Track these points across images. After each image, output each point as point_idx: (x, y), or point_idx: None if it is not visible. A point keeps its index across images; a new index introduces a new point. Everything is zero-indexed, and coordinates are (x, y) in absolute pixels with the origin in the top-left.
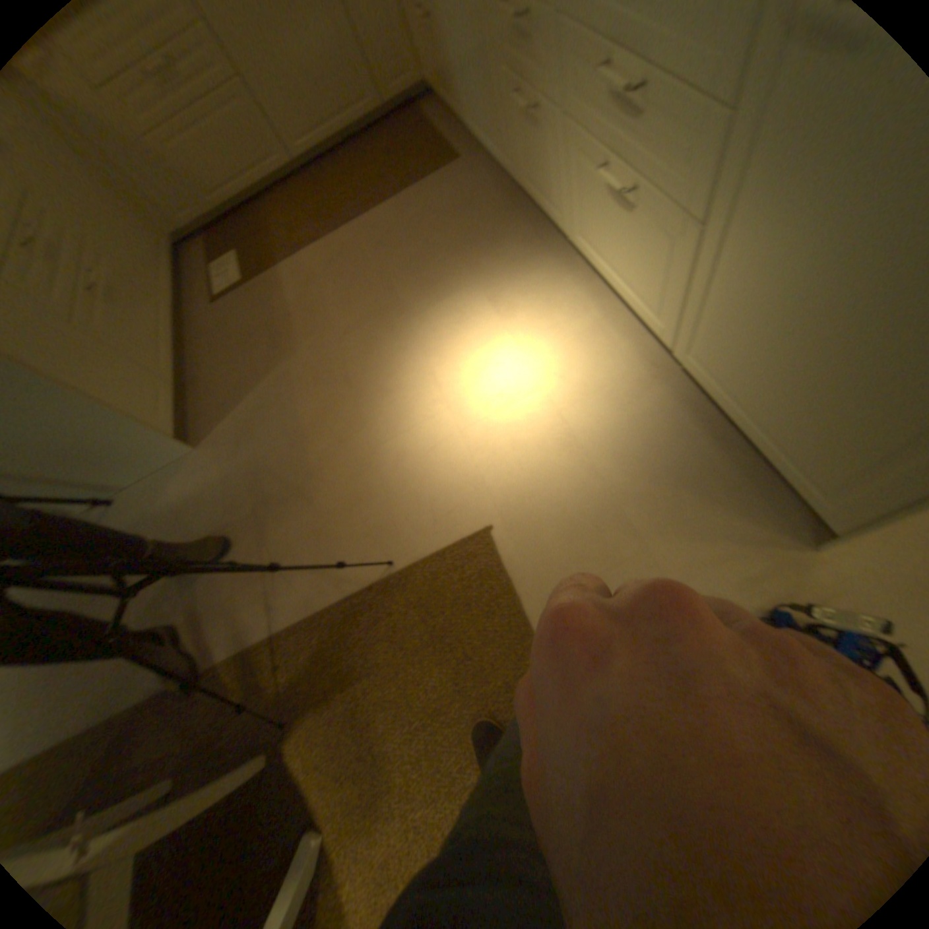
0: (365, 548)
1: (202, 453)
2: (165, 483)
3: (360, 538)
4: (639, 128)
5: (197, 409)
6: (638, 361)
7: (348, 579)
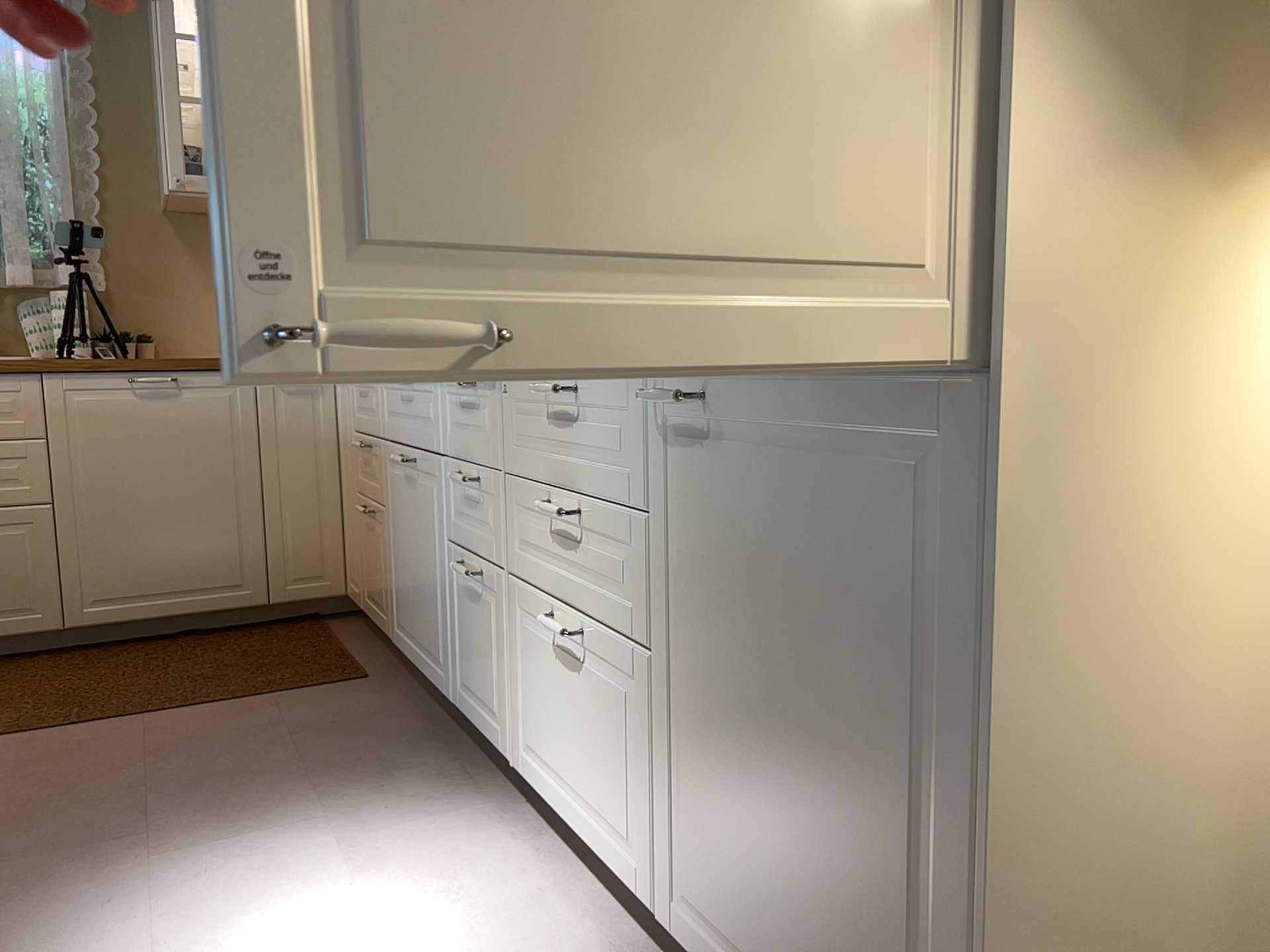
0: None
1: None
2: None
3: None
4: (586, 572)
5: None
6: None
7: None
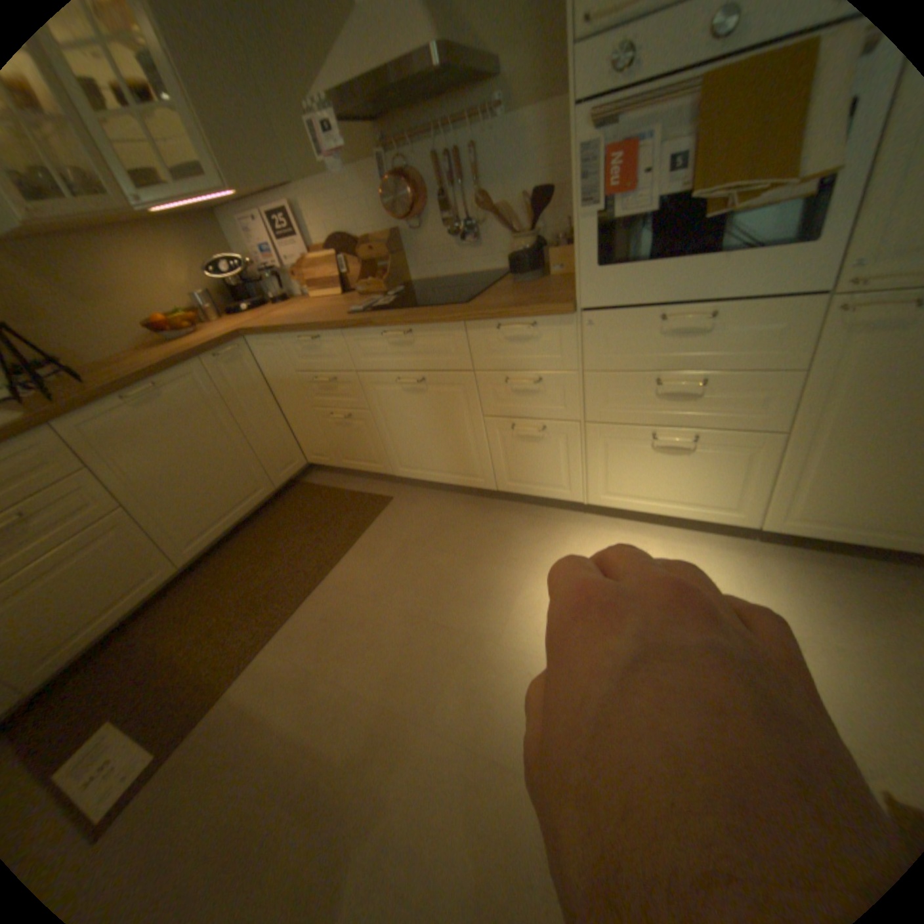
0: None
1: None
2: None
3: None
4: (700, 406)
5: None
6: (732, 555)
7: None
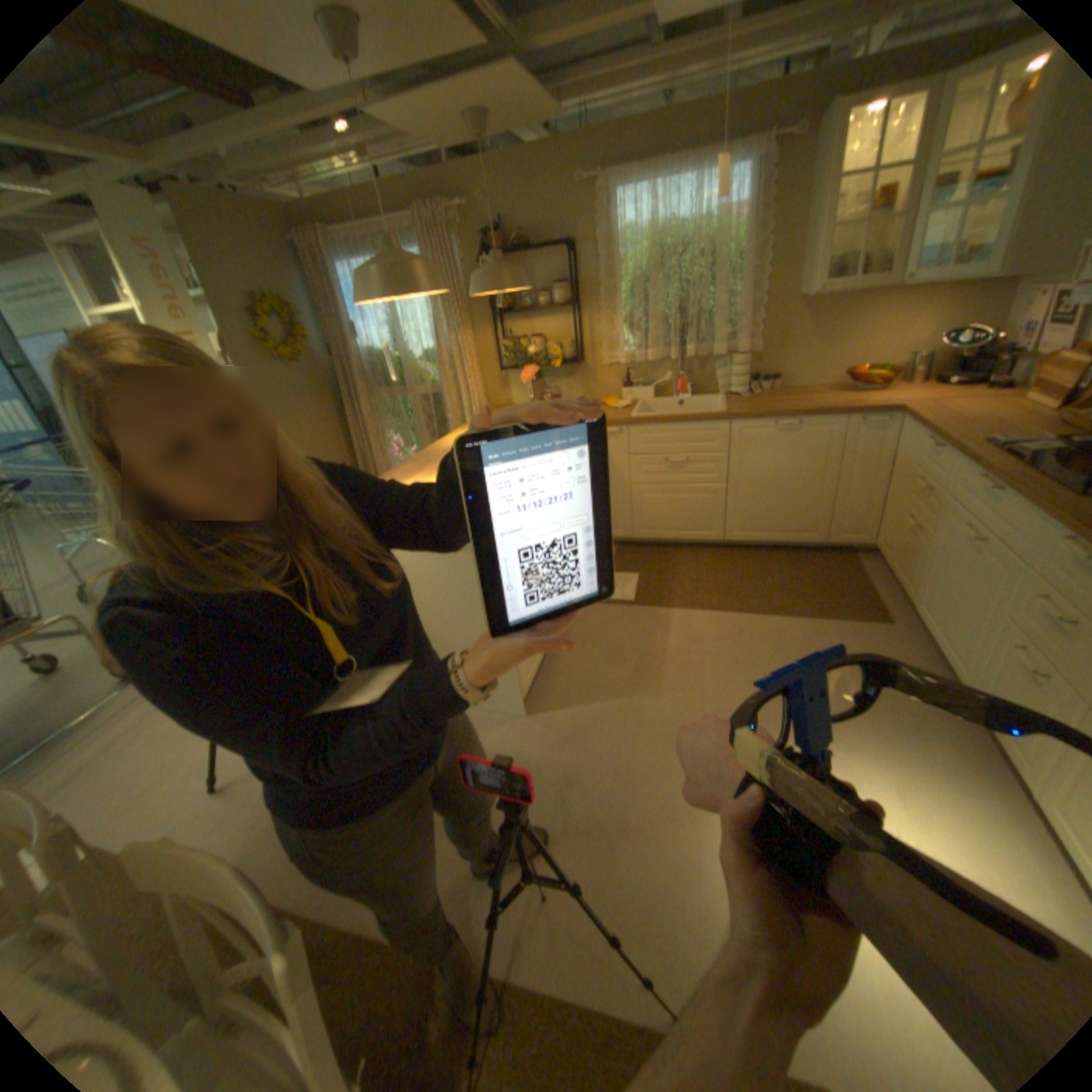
0: (649, 973)
1: (531, 727)
2: (487, 729)
3: (647, 954)
4: None
5: (546, 684)
6: None
7: (615, 995)
